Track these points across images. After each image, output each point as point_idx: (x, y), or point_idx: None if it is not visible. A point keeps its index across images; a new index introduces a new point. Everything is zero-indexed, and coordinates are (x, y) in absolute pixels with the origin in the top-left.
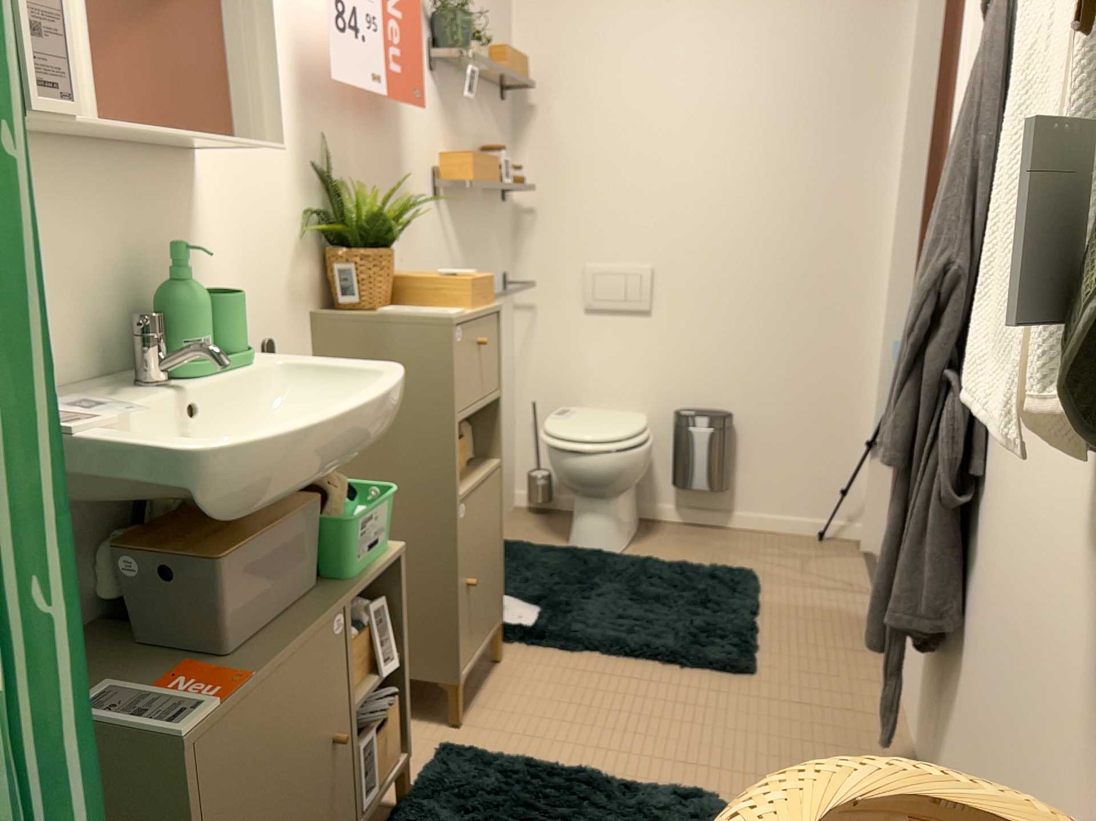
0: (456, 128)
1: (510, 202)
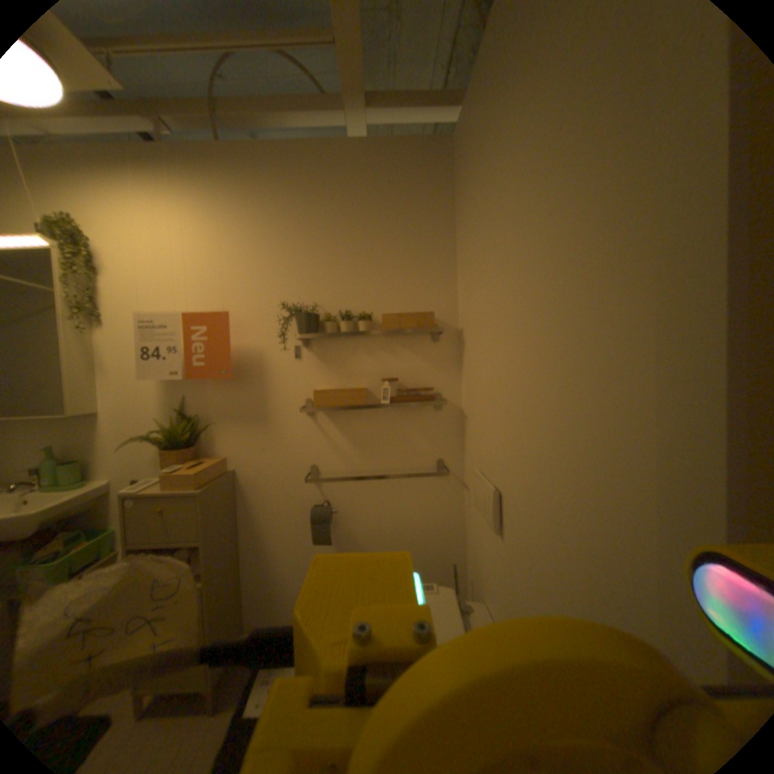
0: (343, 370)
1: (454, 406)
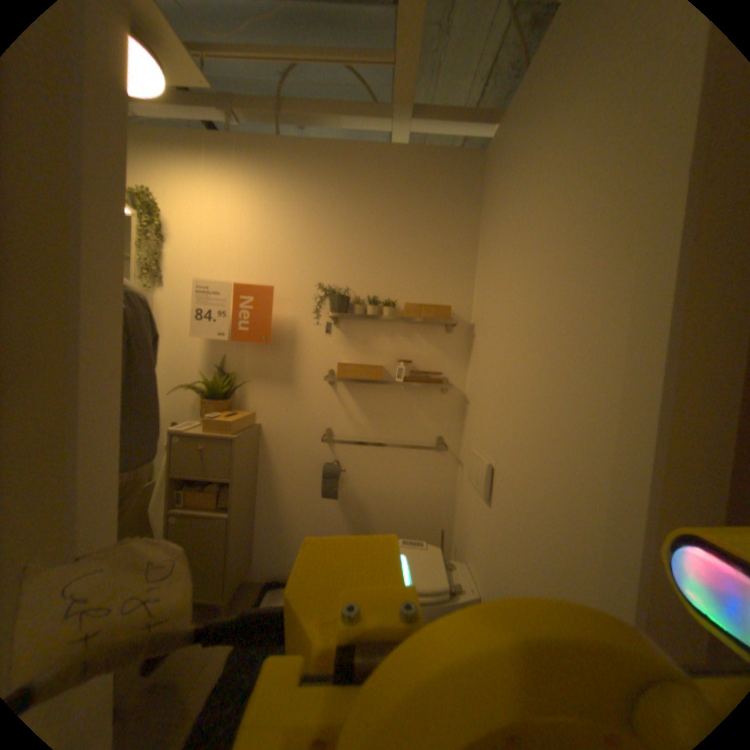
0: (364, 348)
1: (458, 391)
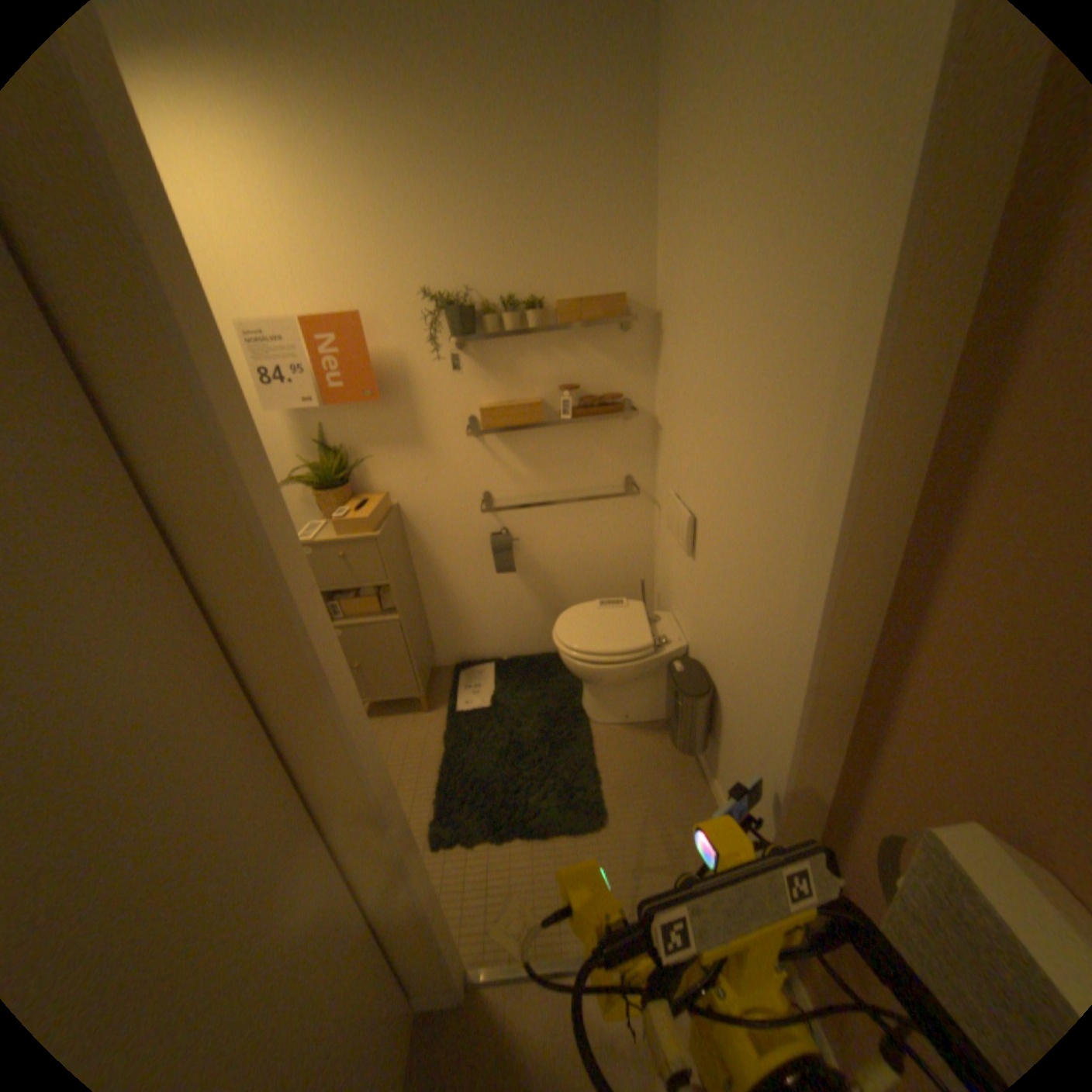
0: (510, 380)
1: (644, 417)
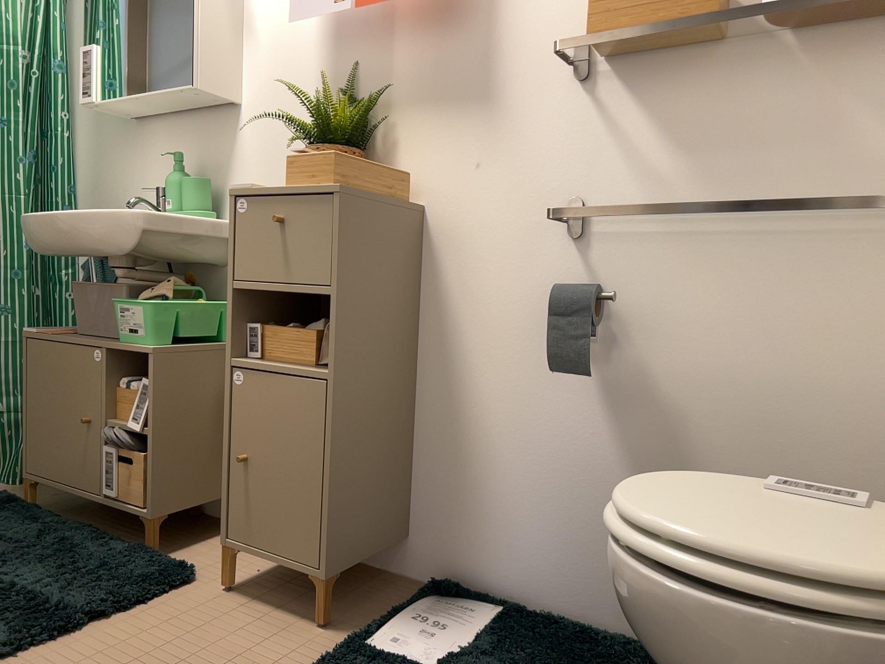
0: None
1: None
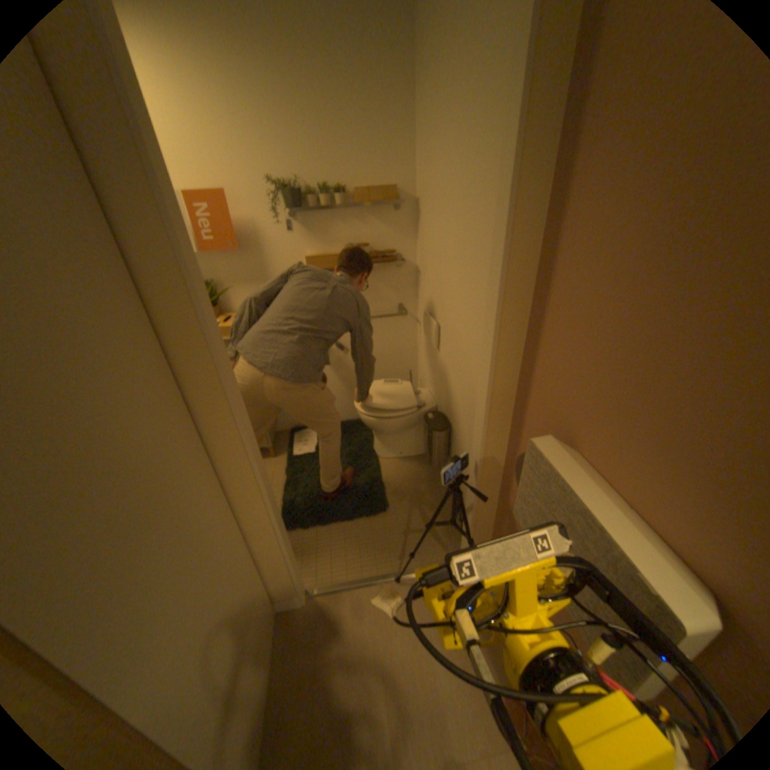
0: (325, 239)
1: (410, 266)
